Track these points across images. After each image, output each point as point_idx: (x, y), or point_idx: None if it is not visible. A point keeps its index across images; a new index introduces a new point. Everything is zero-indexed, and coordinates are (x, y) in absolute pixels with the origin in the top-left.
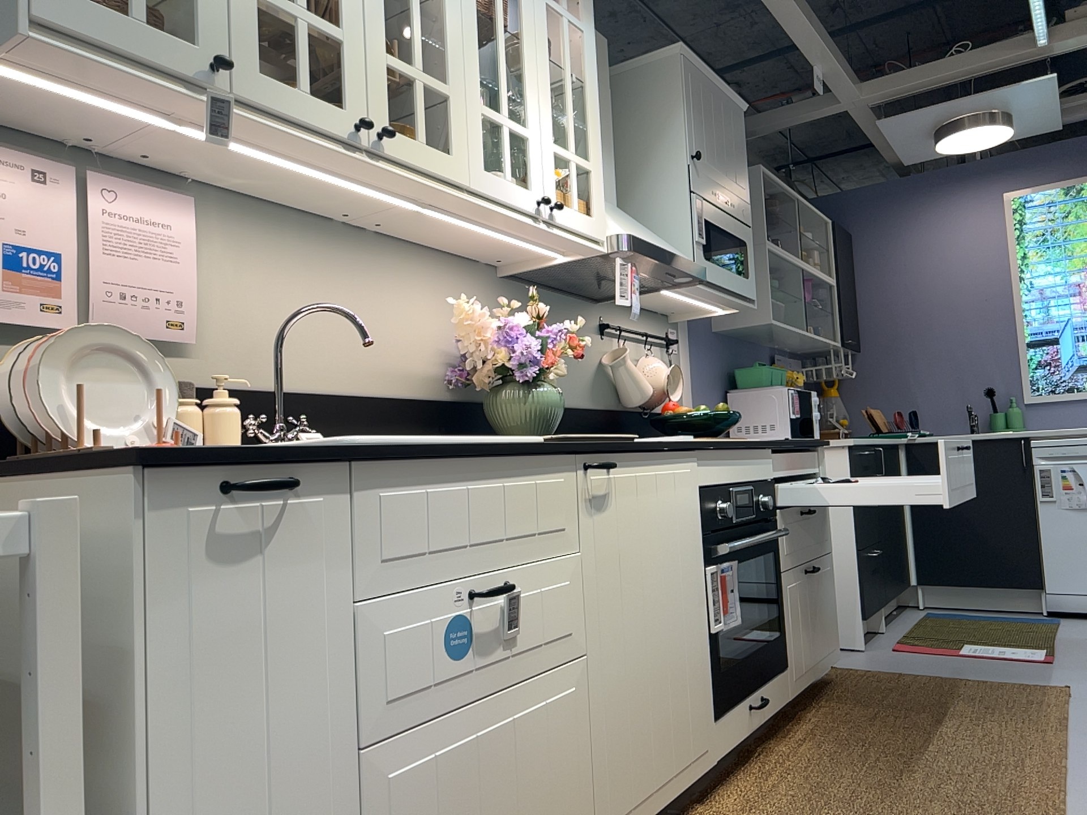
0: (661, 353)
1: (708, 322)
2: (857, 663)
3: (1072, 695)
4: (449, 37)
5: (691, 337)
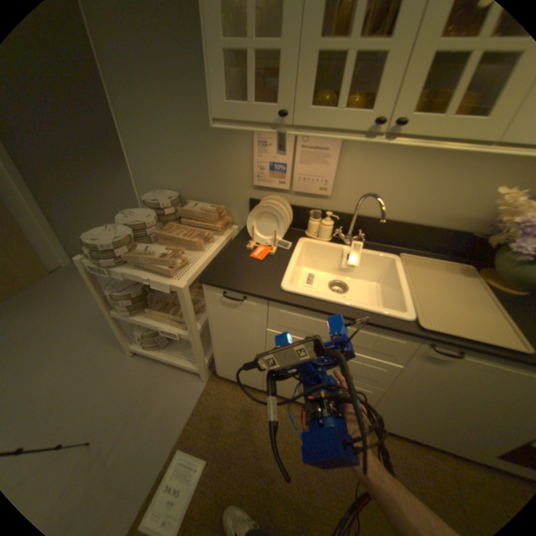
0: None
1: None
2: None
3: None
4: None
5: None
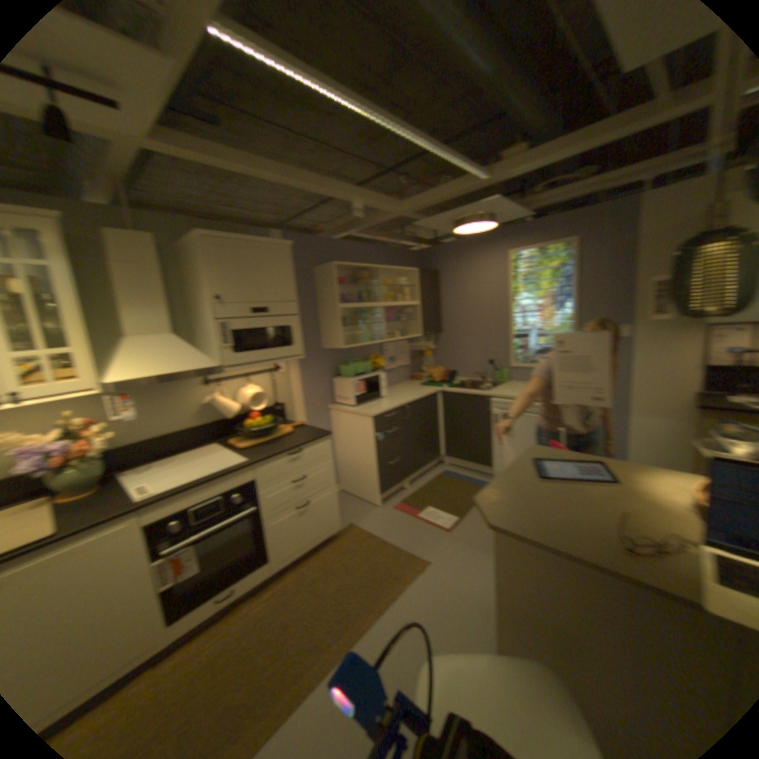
0: (269, 378)
1: (318, 347)
2: (366, 522)
3: (424, 575)
4: None
5: (301, 360)
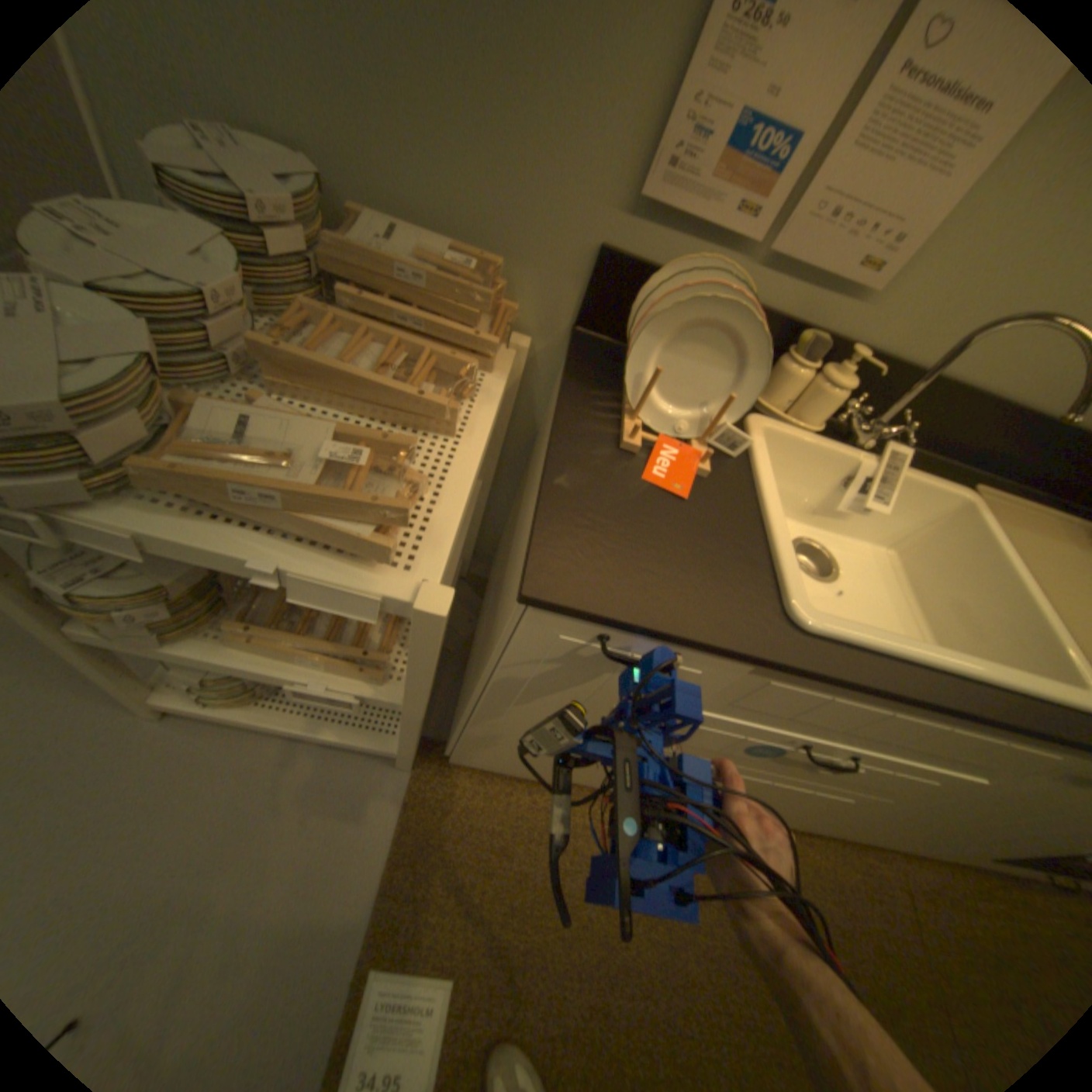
0: None
1: None
2: None
3: None
4: None
5: None
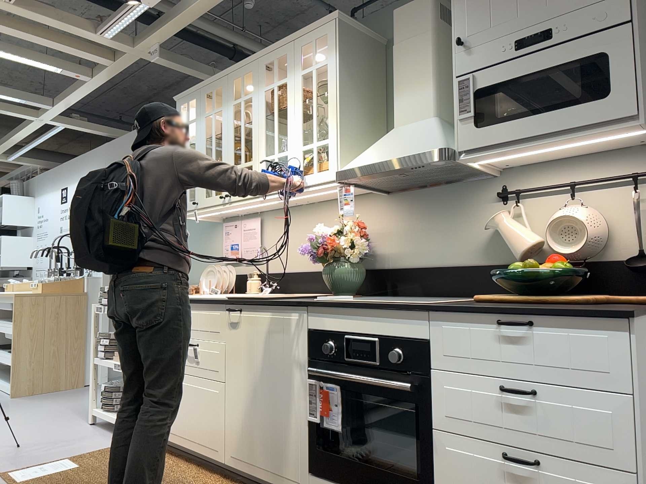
0: (625, 193)
1: None
2: None
3: None
4: (252, 140)
5: None
